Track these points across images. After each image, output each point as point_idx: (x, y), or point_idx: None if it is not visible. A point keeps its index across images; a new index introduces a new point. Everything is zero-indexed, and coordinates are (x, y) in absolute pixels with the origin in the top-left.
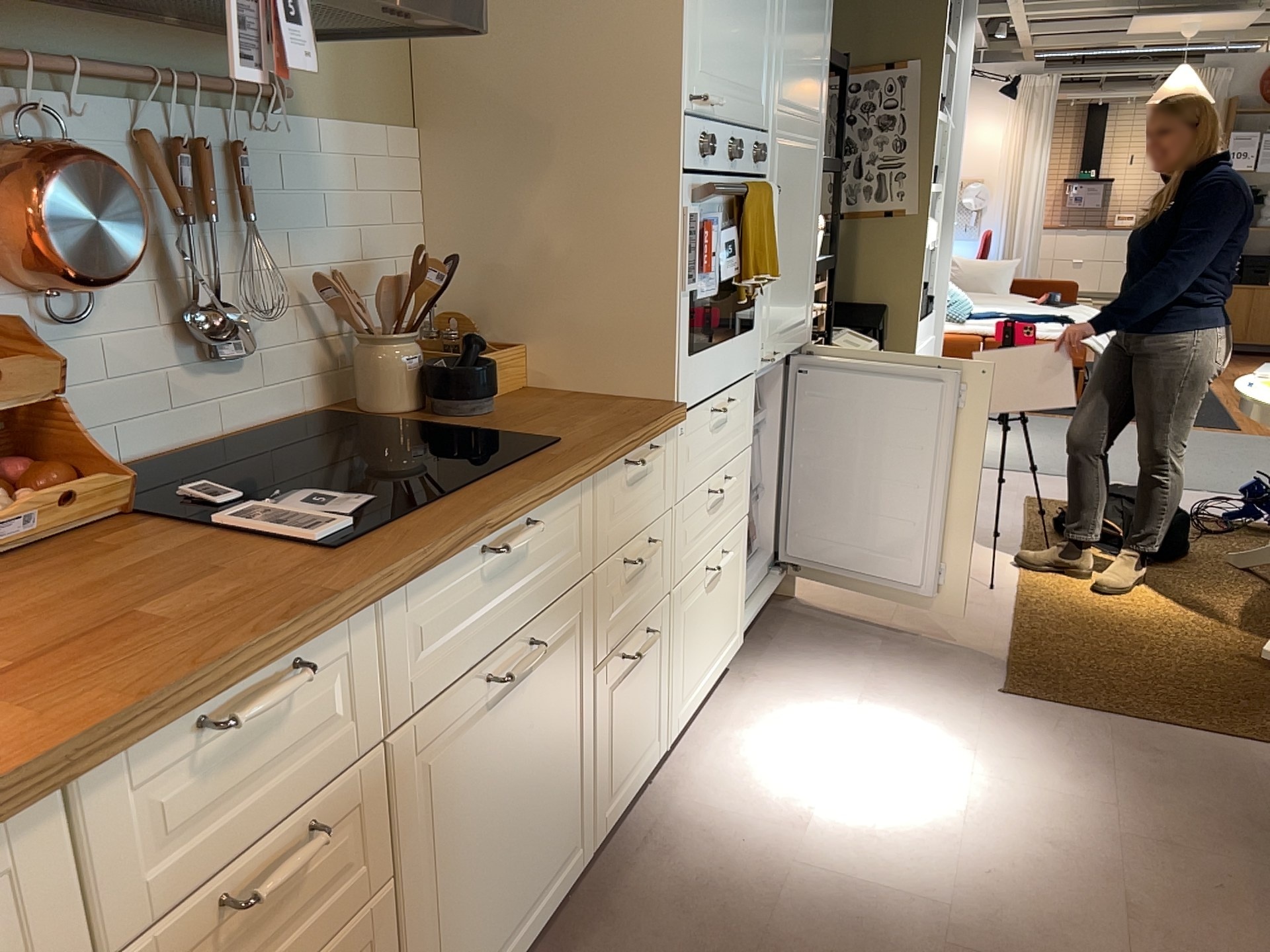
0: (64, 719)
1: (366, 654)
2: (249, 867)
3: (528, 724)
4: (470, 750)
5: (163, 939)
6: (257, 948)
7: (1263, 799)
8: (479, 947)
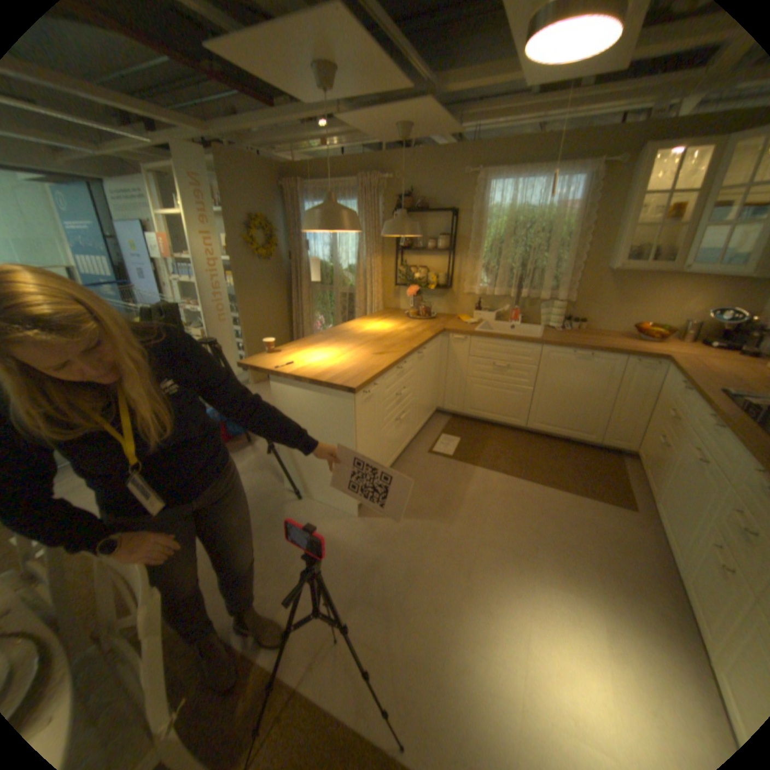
0: (687, 367)
1: (697, 404)
2: (677, 412)
3: (698, 485)
4: (691, 460)
5: (673, 406)
6: (672, 426)
7: (367, 647)
8: (669, 509)
